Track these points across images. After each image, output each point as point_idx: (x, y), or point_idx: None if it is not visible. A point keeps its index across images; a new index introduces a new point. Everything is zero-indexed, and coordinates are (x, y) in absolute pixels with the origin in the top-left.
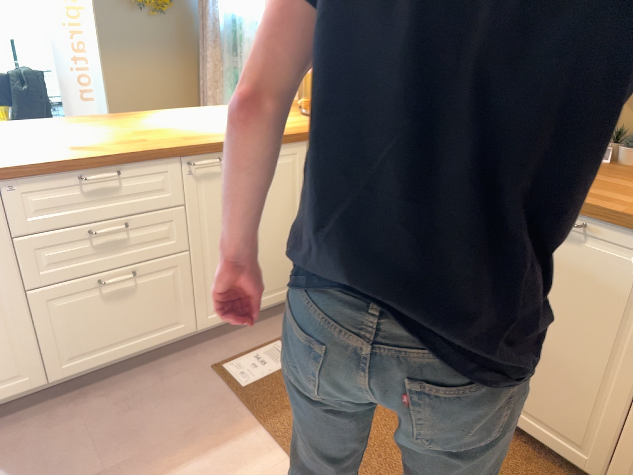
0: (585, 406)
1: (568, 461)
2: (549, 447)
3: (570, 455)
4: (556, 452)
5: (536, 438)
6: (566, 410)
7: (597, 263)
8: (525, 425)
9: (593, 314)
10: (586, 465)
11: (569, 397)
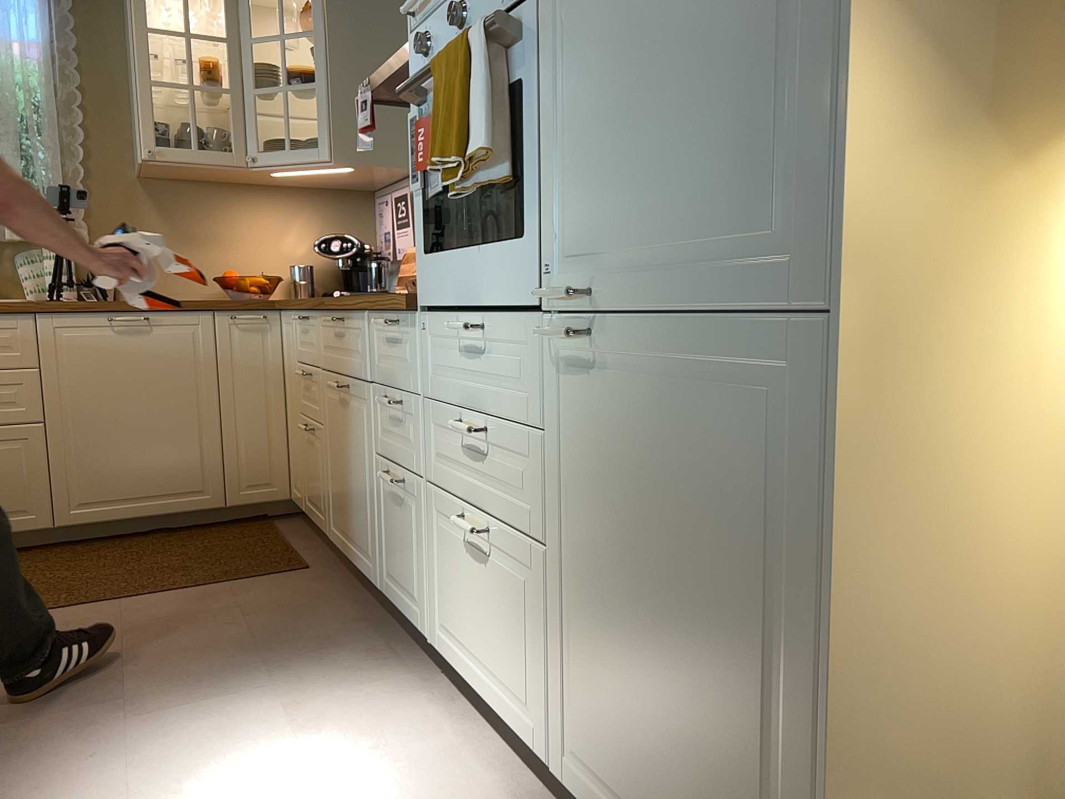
0: (192, 455)
1: (196, 510)
2: (178, 512)
3: (196, 503)
4: (185, 511)
5: (165, 514)
6: (180, 468)
7: (164, 342)
8: (153, 509)
9: (174, 380)
10: (209, 502)
11: (179, 456)
